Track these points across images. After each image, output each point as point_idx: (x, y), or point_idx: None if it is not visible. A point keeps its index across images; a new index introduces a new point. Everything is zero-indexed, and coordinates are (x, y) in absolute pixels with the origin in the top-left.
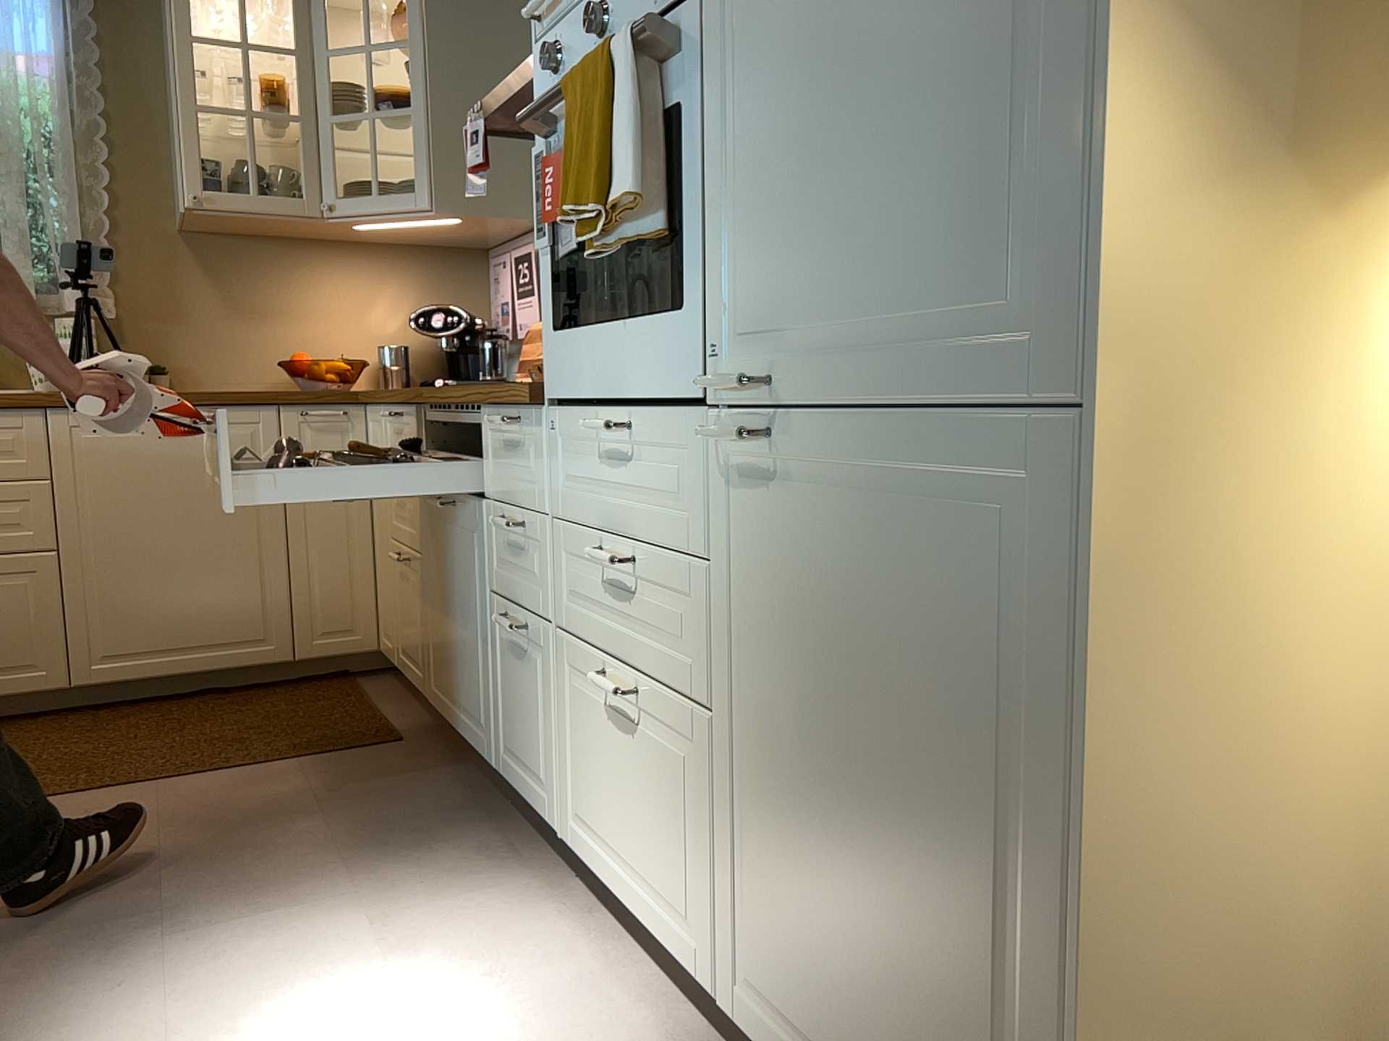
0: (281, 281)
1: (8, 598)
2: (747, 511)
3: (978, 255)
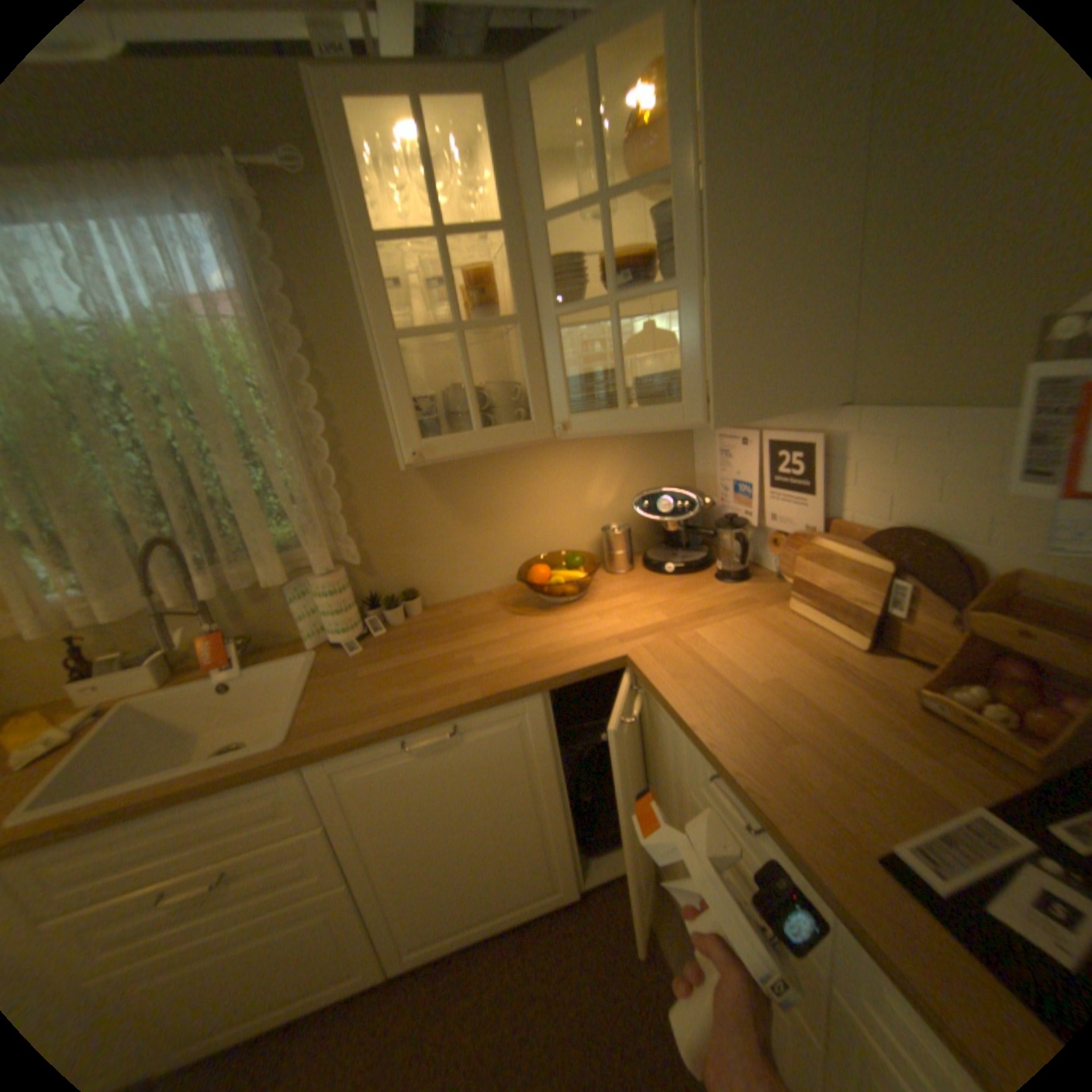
0: (505, 481)
1: (310, 933)
2: None
3: None
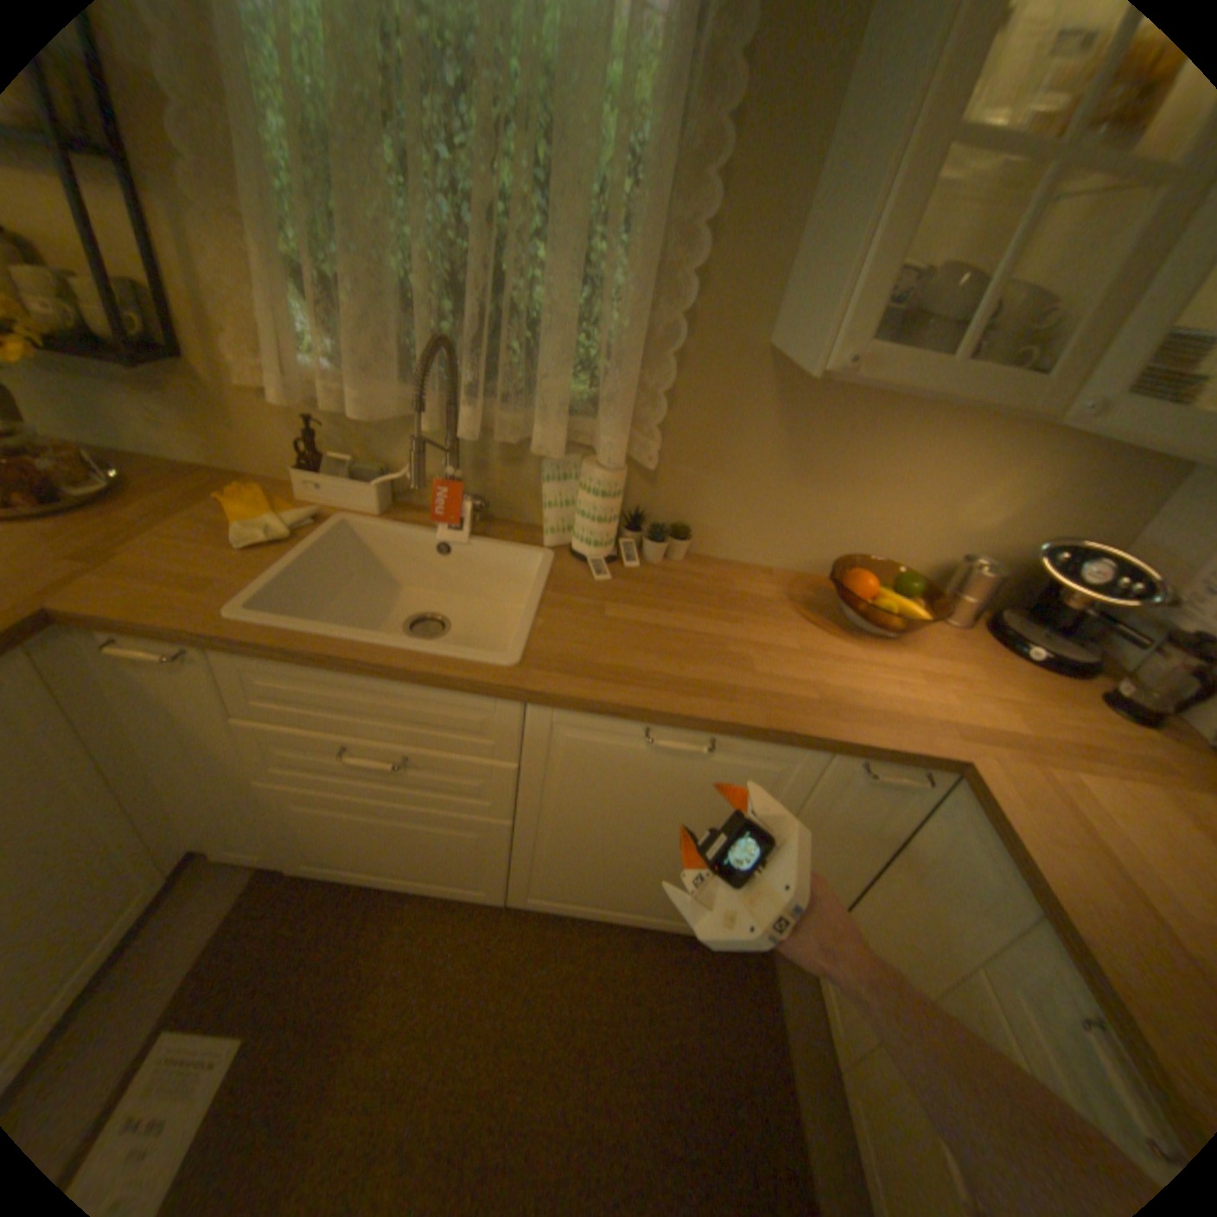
0: (878, 438)
1: (459, 844)
2: None
3: None
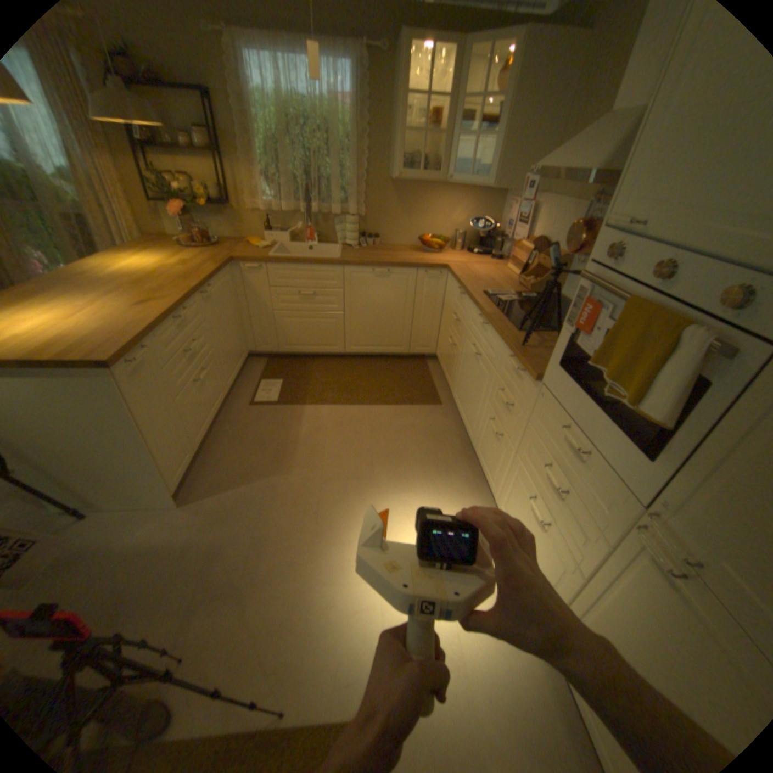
0: (423, 200)
1: (329, 325)
2: (641, 563)
3: None
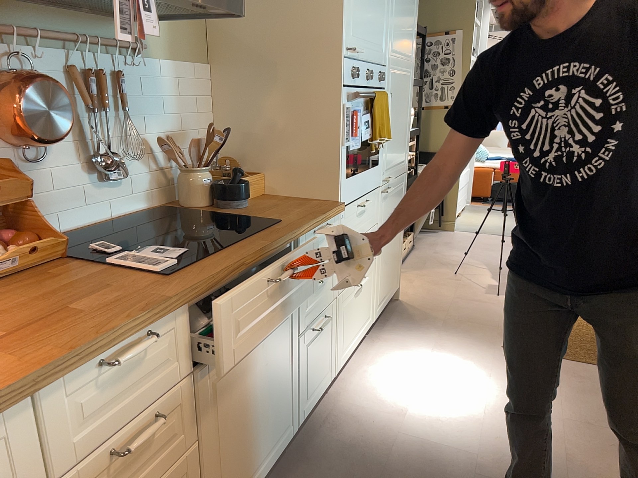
0: None
1: None
2: (383, 205)
3: (403, 153)
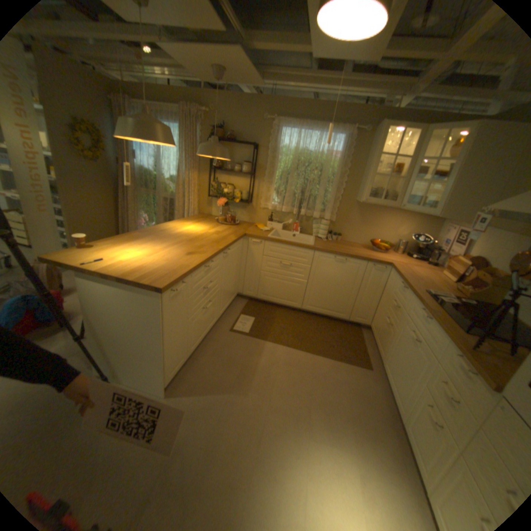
0: (378, 216)
1: (295, 287)
2: None
3: None
